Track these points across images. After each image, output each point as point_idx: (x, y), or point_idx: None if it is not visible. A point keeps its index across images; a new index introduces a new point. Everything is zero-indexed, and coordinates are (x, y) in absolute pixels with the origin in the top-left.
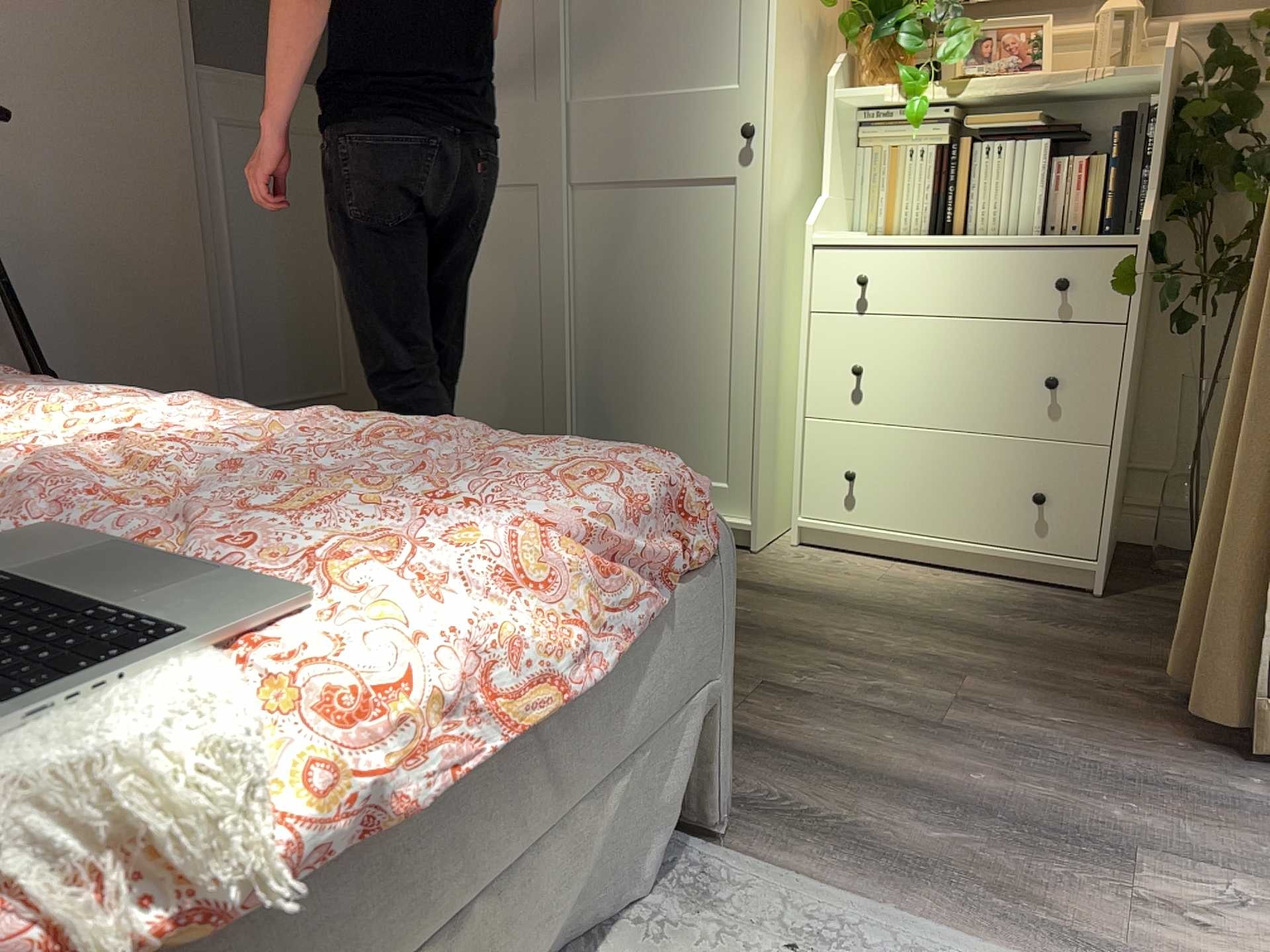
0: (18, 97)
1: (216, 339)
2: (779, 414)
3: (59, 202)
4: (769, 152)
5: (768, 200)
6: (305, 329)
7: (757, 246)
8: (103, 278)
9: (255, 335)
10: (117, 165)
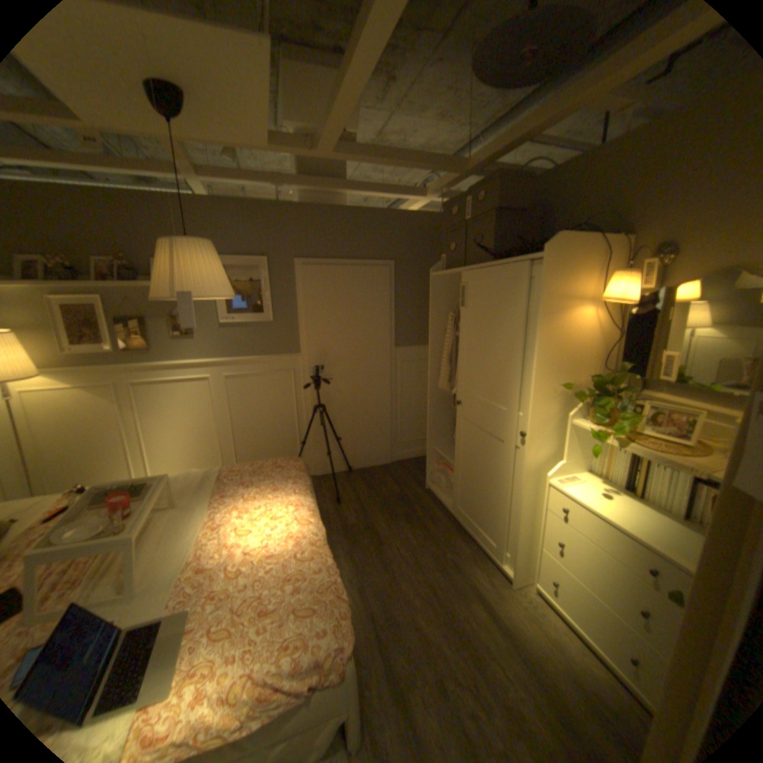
0: (341, 367)
1: (391, 423)
2: (534, 539)
3: (349, 391)
4: (528, 446)
5: (526, 464)
6: (422, 418)
7: (524, 476)
8: (359, 410)
9: (404, 421)
10: (366, 380)
